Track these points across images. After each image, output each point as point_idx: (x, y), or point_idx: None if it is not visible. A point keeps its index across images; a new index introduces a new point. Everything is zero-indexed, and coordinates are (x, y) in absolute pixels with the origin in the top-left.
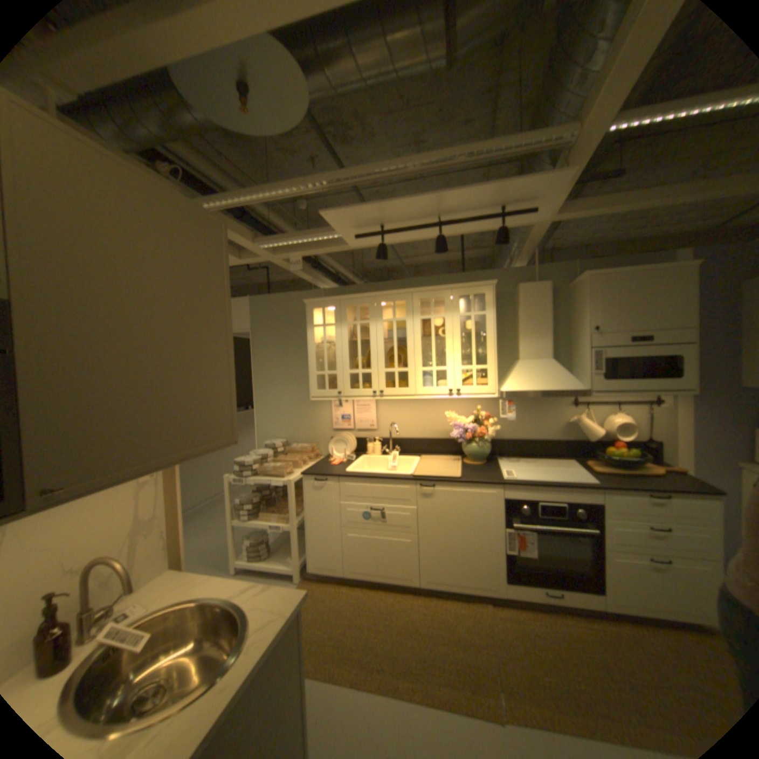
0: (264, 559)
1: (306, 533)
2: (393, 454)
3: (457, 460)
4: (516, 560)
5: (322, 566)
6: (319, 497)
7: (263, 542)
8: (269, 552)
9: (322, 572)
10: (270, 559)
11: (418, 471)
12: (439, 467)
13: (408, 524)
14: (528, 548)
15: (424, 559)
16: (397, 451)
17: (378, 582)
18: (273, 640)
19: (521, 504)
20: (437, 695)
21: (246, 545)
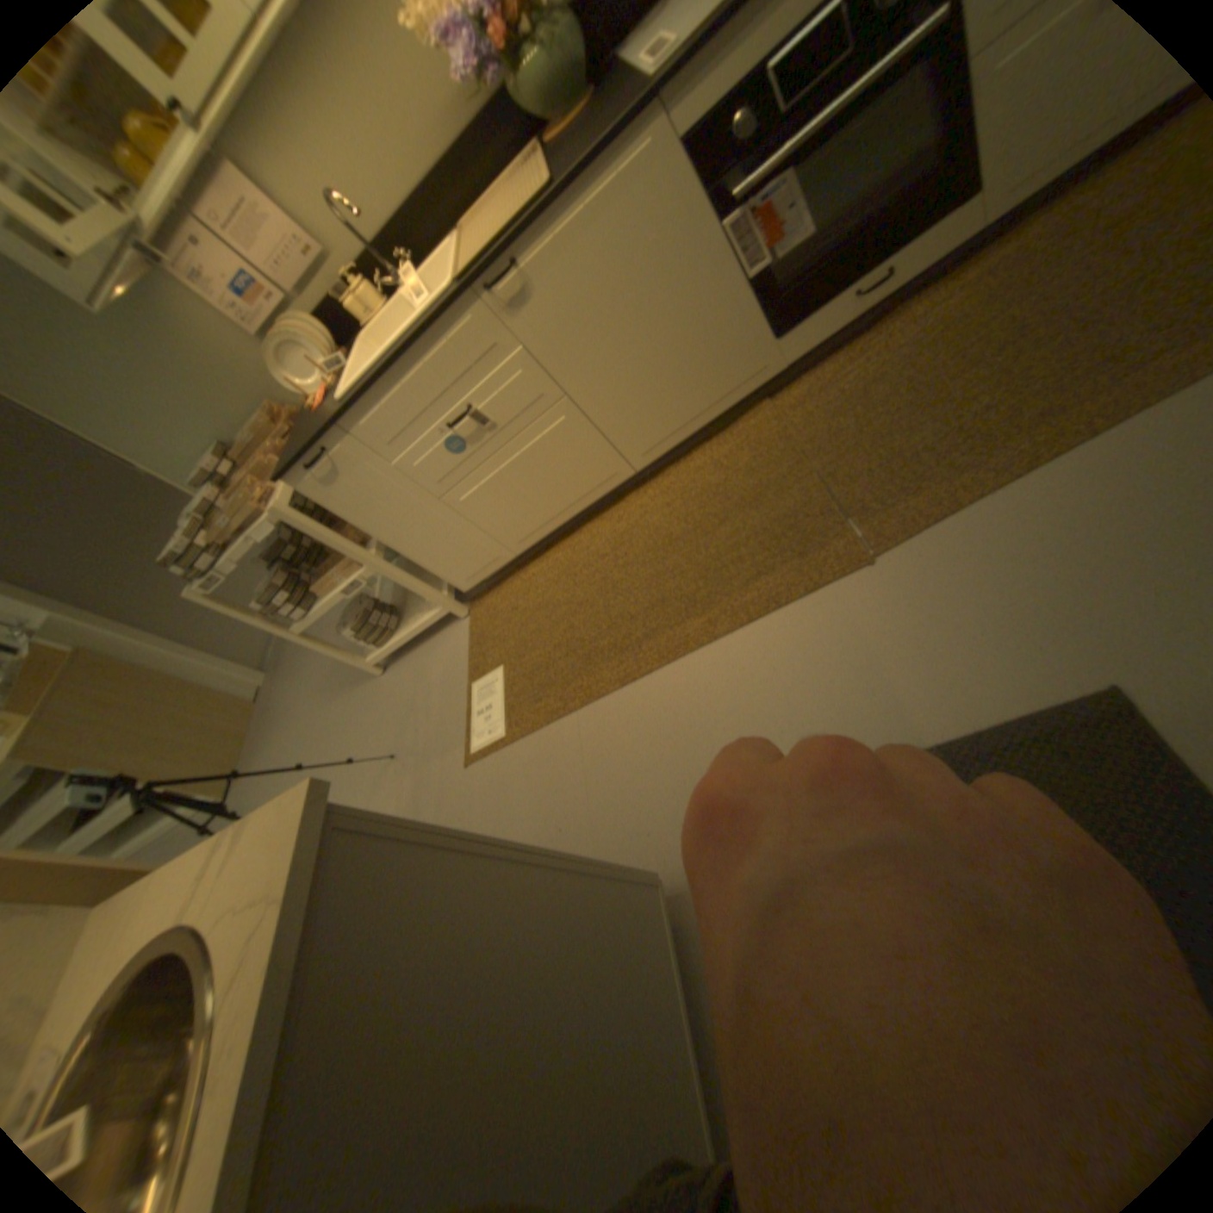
0: (401, 622)
1: (404, 550)
2: (405, 272)
3: (533, 150)
4: (775, 272)
5: (475, 567)
6: (353, 487)
7: (370, 608)
8: (399, 607)
9: (484, 573)
10: (406, 615)
11: (464, 259)
12: (501, 205)
13: (534, 389)
14: (788, 221)
15: (609, 423)
16: (407, 260)
17: (571, 517)
18: (268, 984)
19: (726, 110)
20: (749, 598)
21: (351, 633)
